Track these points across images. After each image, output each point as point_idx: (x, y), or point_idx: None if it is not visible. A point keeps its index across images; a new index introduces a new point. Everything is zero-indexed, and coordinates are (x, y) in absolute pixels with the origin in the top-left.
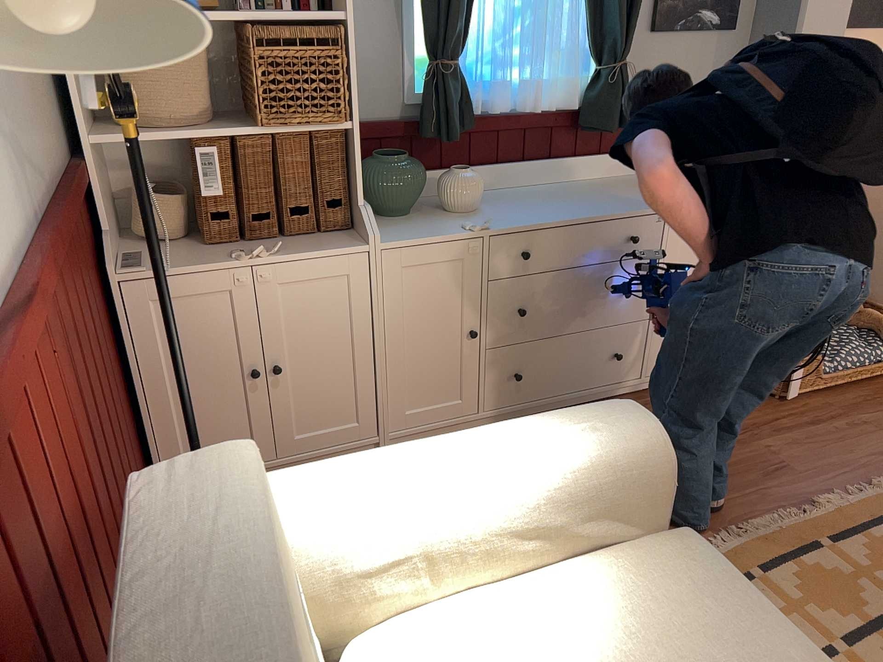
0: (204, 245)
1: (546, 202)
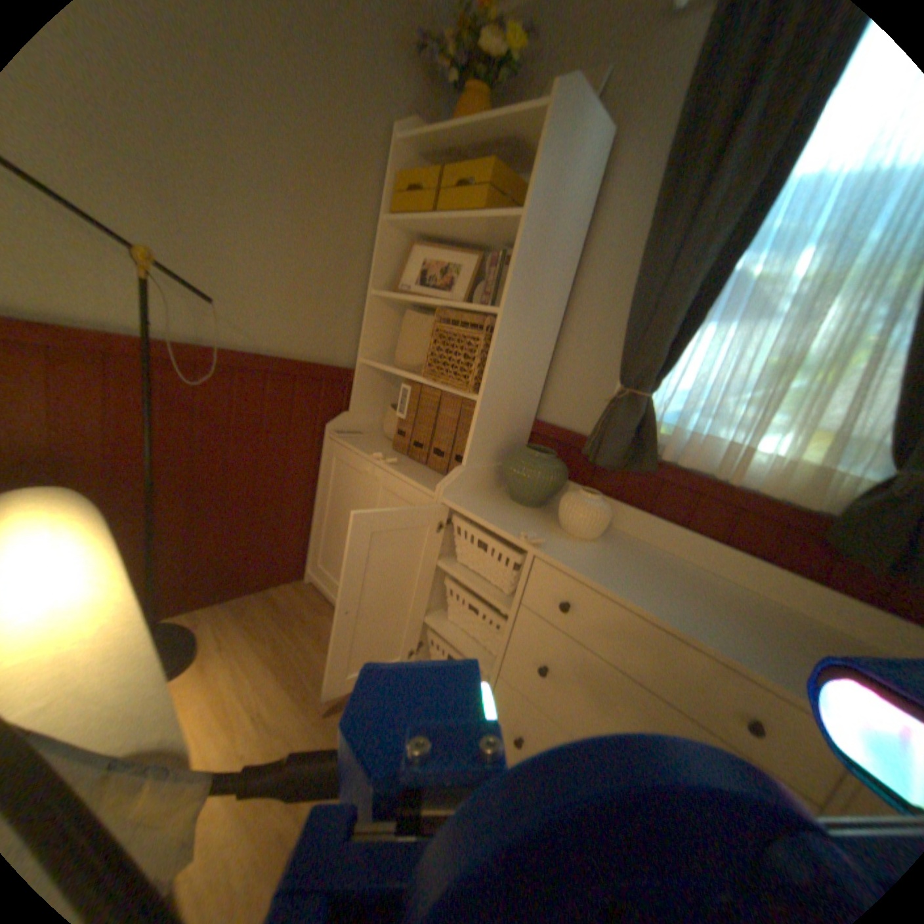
0: (393, 448)
1: (686, 590)
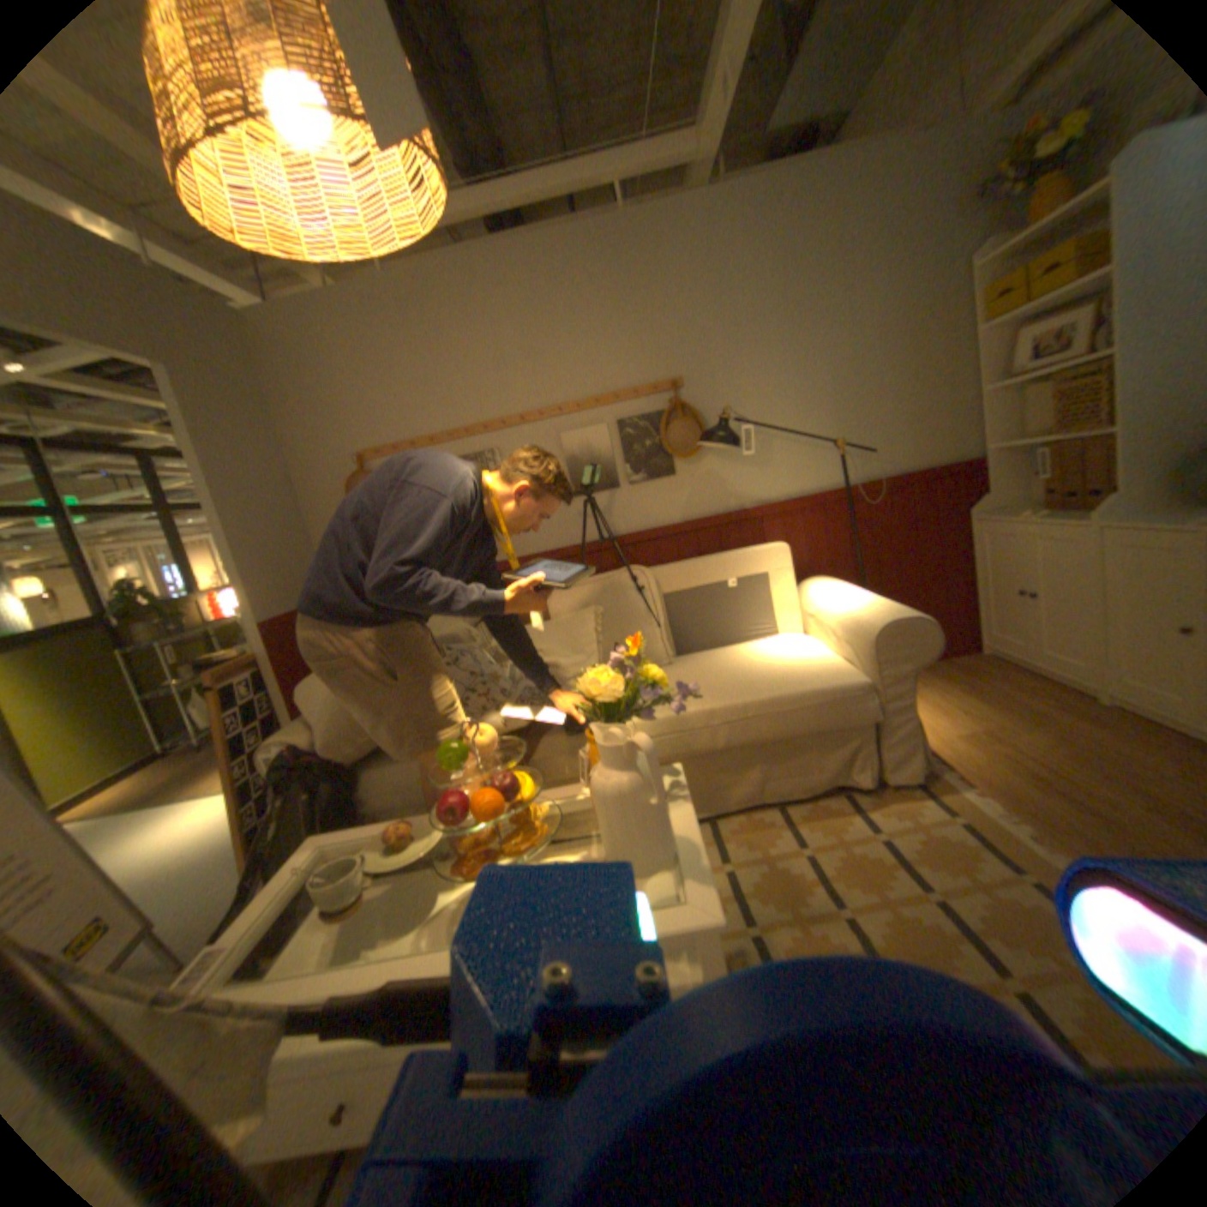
0: (1043, 508)
1: None
